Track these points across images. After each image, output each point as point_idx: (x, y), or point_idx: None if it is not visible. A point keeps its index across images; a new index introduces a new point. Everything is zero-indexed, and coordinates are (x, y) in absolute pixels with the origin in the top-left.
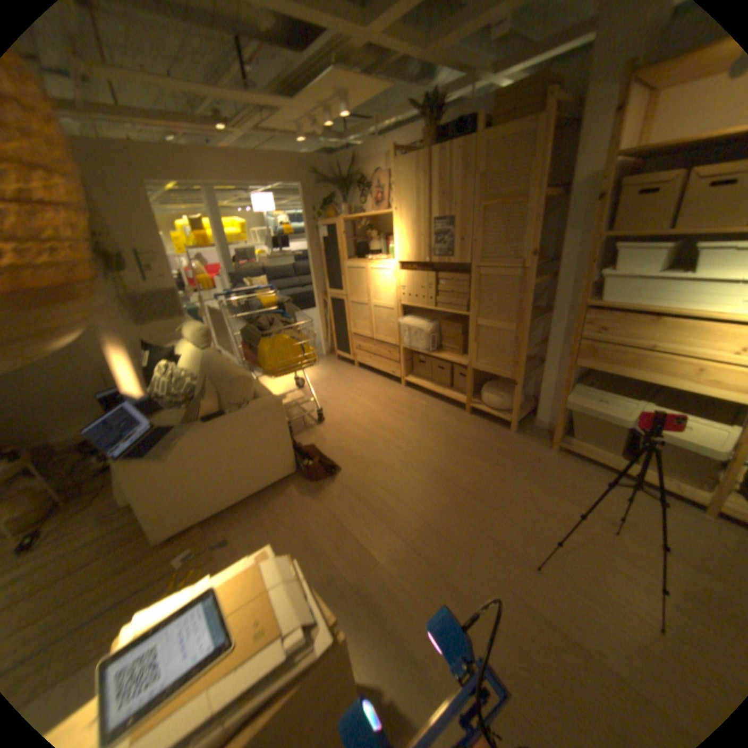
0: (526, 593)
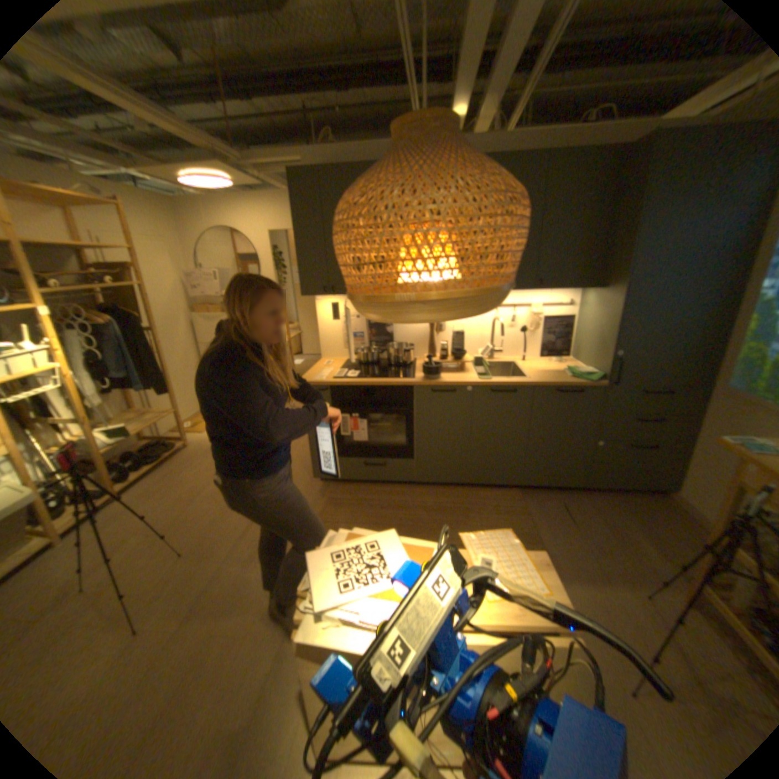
0: (162, 637)
